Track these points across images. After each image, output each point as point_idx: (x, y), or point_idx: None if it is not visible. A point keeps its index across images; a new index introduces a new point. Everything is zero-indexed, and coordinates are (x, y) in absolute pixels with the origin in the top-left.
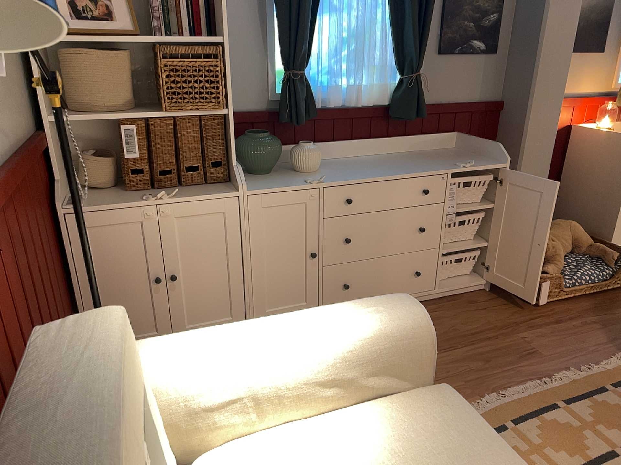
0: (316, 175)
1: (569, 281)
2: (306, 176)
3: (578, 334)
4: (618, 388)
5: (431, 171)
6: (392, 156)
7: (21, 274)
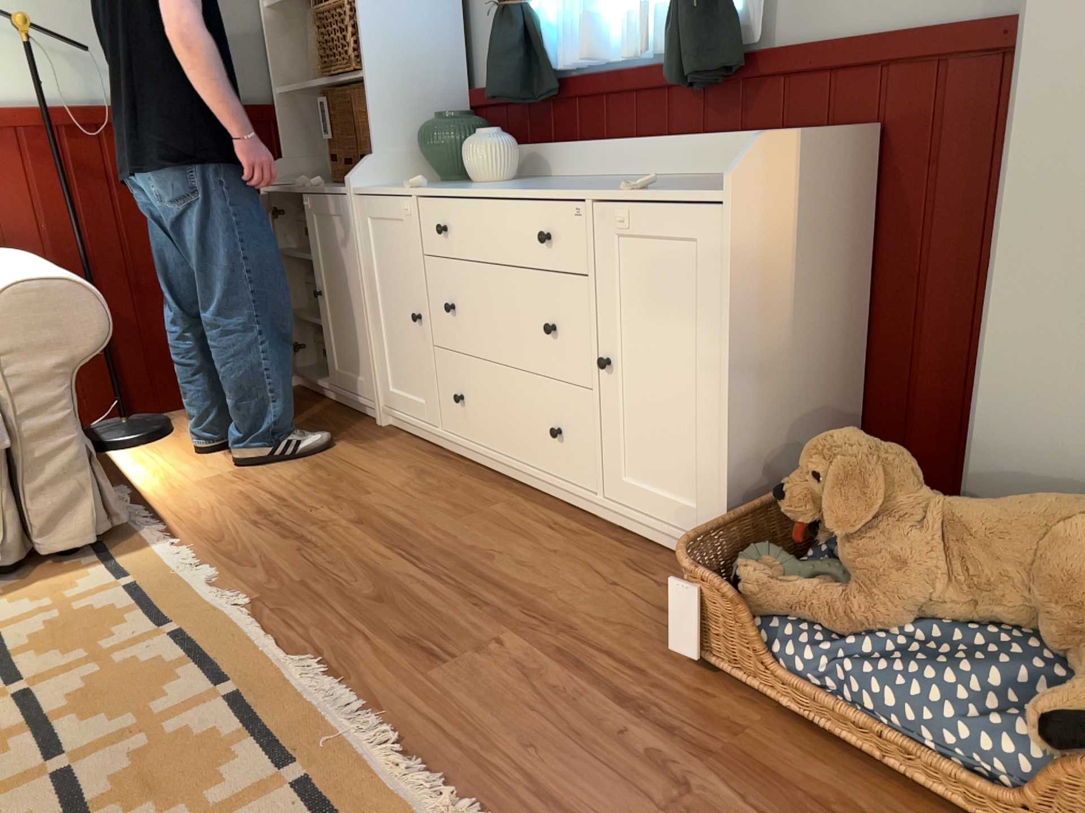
0: (467, 185)
1: (827, 664)
2: (456, 185)
3: (576, 740)
4: (295, 792)
5: (566, 191)
6: (673, 177)
7: (92, 201)
